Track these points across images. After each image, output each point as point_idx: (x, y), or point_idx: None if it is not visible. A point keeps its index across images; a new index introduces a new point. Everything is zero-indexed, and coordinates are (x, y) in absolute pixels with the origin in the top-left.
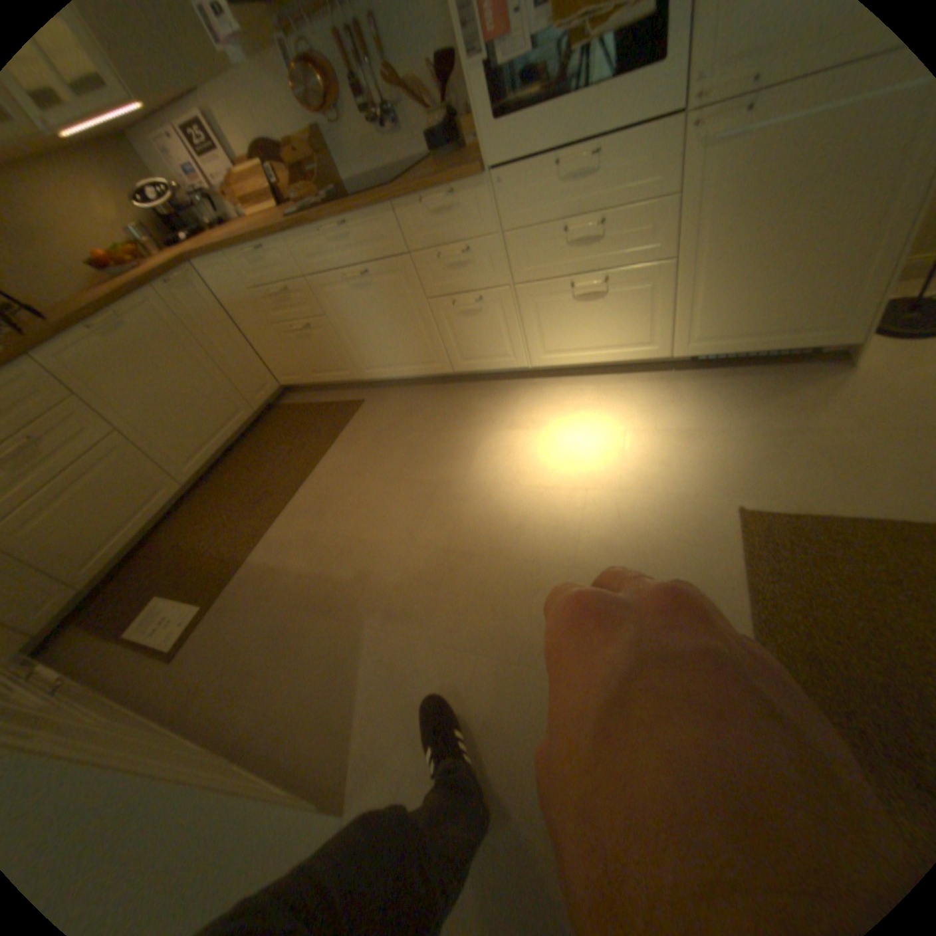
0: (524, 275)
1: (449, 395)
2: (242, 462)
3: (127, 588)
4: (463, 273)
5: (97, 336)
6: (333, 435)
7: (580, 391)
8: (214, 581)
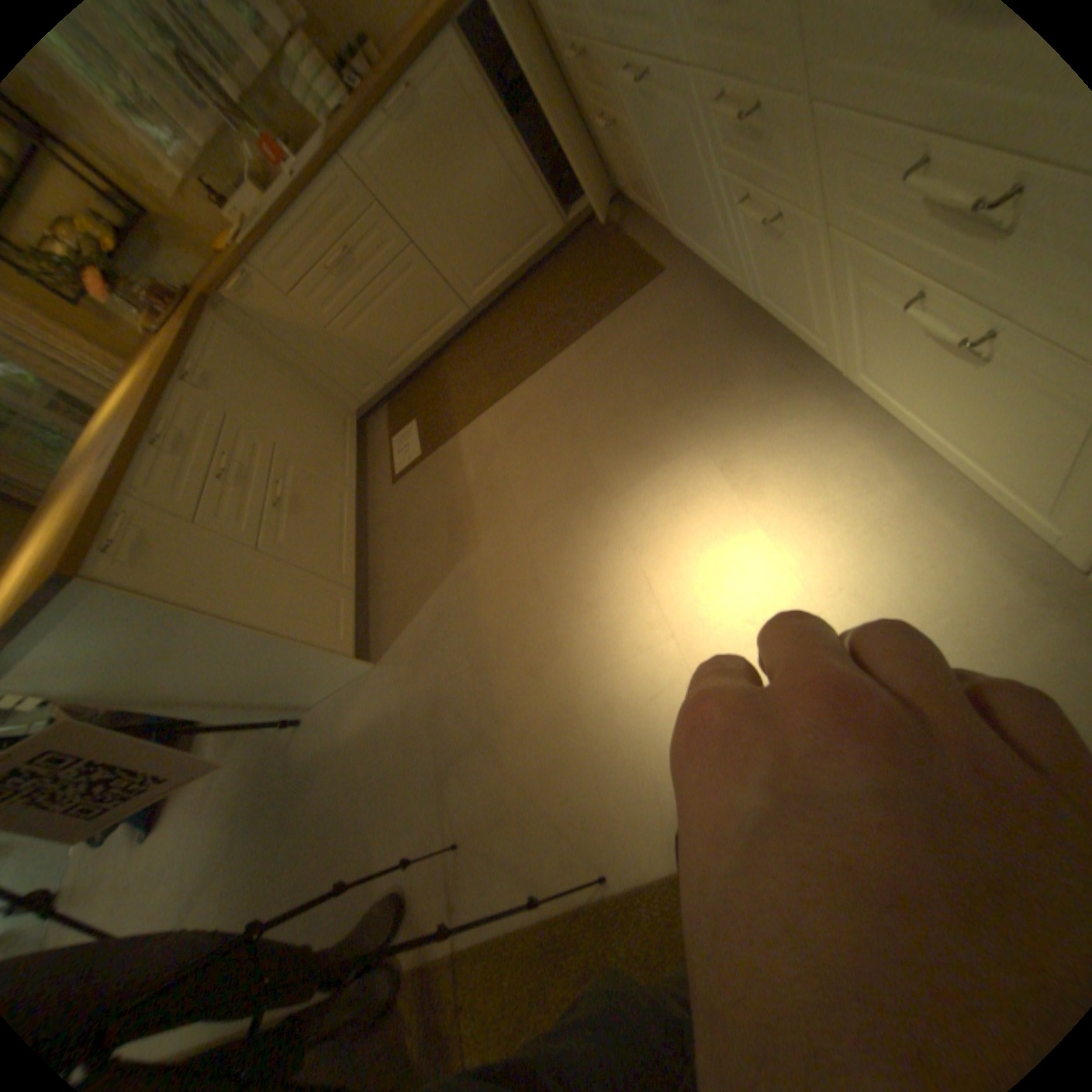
0: (845, 213)
1: (740, 332)
2: (527, 299)
3: (415, 394)
4: (758, 147)
5: (393, 121)
6: (598, 314)
7: (885, 474)
8: (439, 434)
